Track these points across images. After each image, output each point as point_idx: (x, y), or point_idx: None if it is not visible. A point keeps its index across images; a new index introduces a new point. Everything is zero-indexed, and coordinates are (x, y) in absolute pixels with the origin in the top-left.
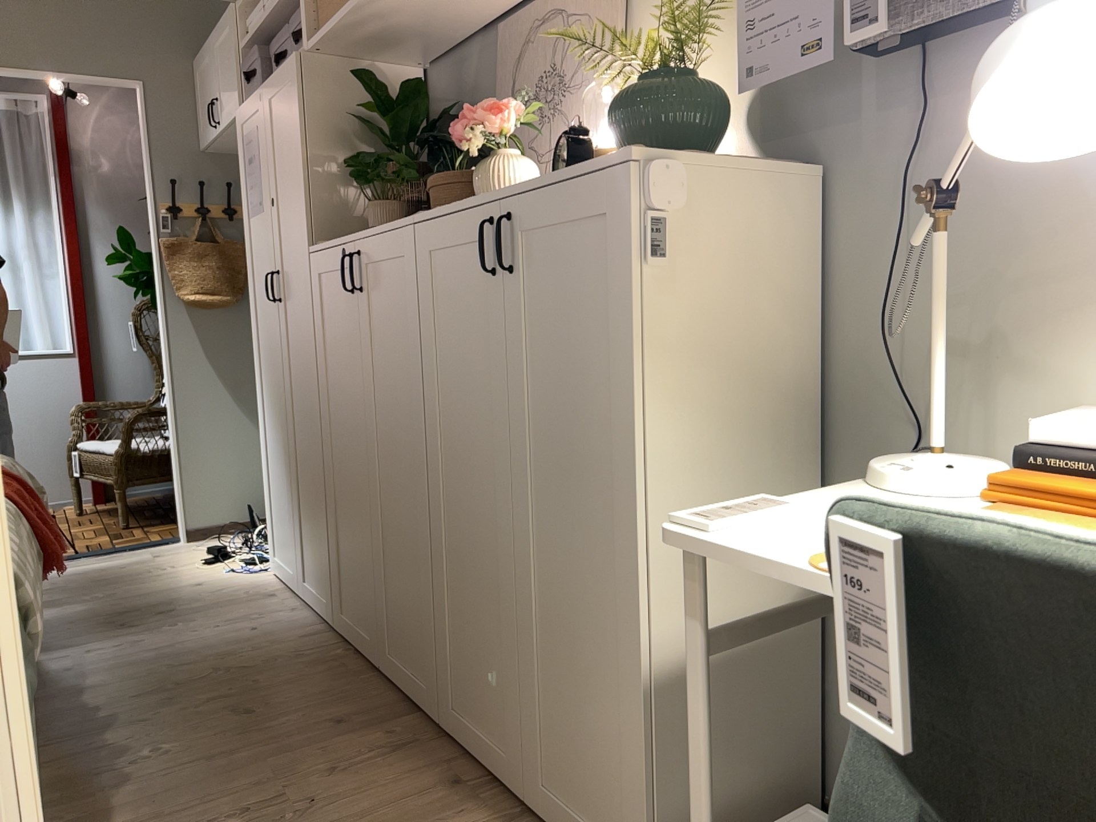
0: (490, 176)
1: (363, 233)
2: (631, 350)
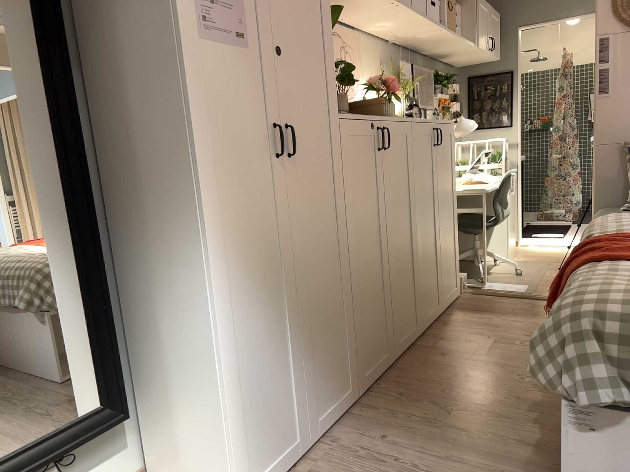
0: (395, 107)
1: (372, 115)
2: (455, 164)
